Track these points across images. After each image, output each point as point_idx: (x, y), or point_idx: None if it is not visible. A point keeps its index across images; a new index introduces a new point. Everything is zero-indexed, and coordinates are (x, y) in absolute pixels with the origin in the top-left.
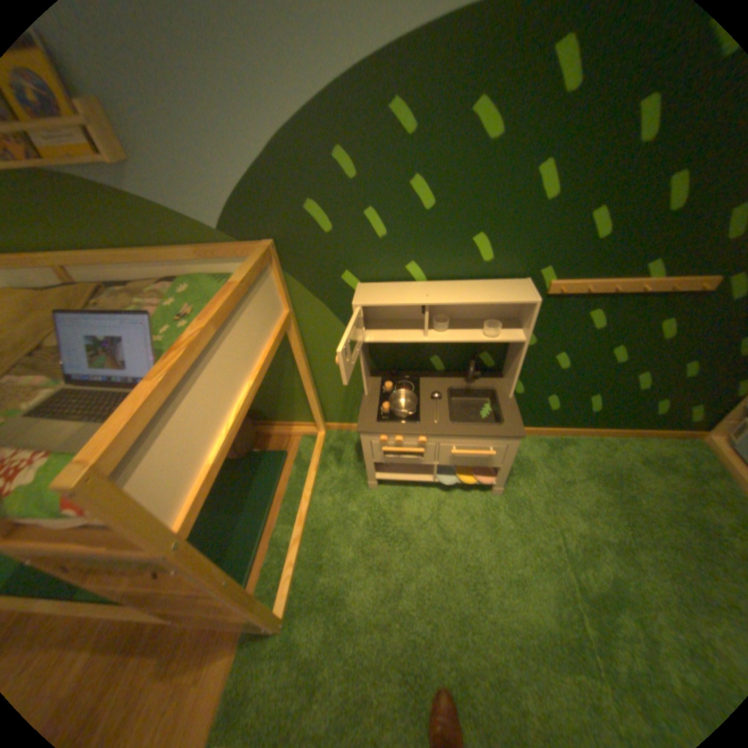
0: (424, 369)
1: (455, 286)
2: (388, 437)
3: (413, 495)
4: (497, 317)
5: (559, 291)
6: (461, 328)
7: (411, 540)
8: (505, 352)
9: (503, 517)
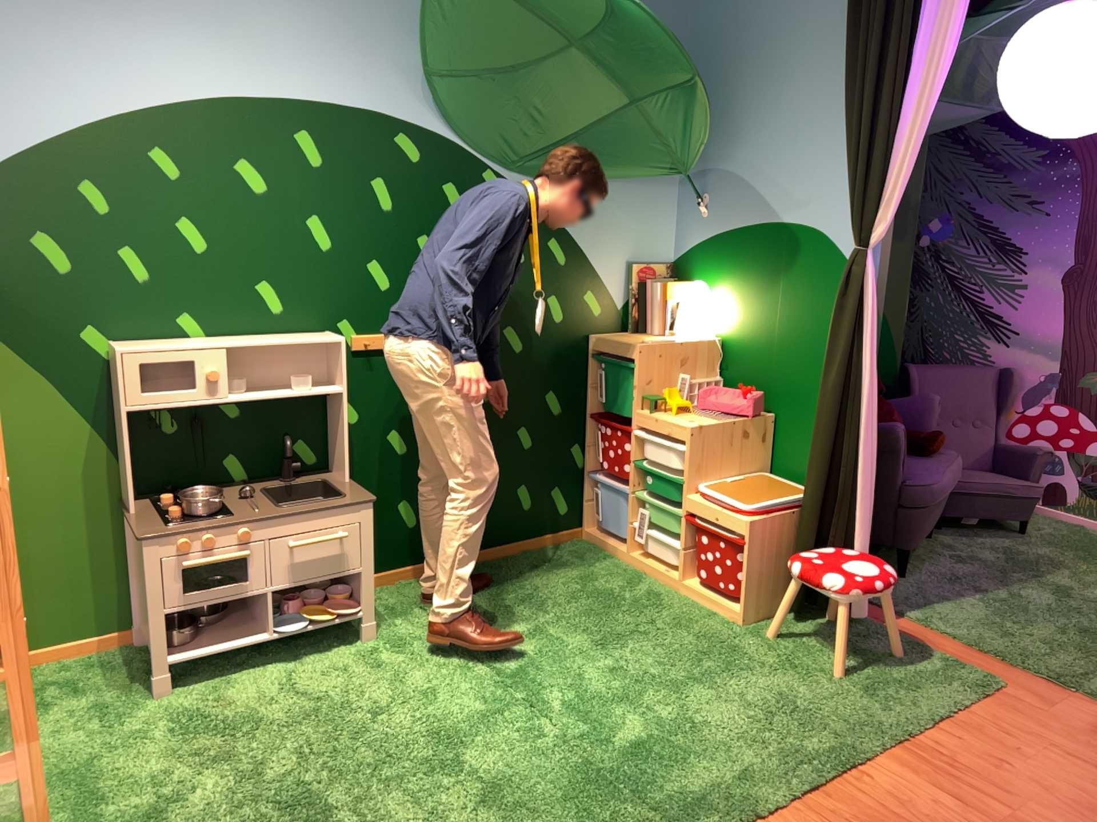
0: (216, 479)
1: (246, 337)
2: (191, 538)
3: (240, 680)
4: (303, 379)
5: (362, 345)
6: (263, 390)
7: (257, 719)
8: (324, 435)
9: (386, 656)
